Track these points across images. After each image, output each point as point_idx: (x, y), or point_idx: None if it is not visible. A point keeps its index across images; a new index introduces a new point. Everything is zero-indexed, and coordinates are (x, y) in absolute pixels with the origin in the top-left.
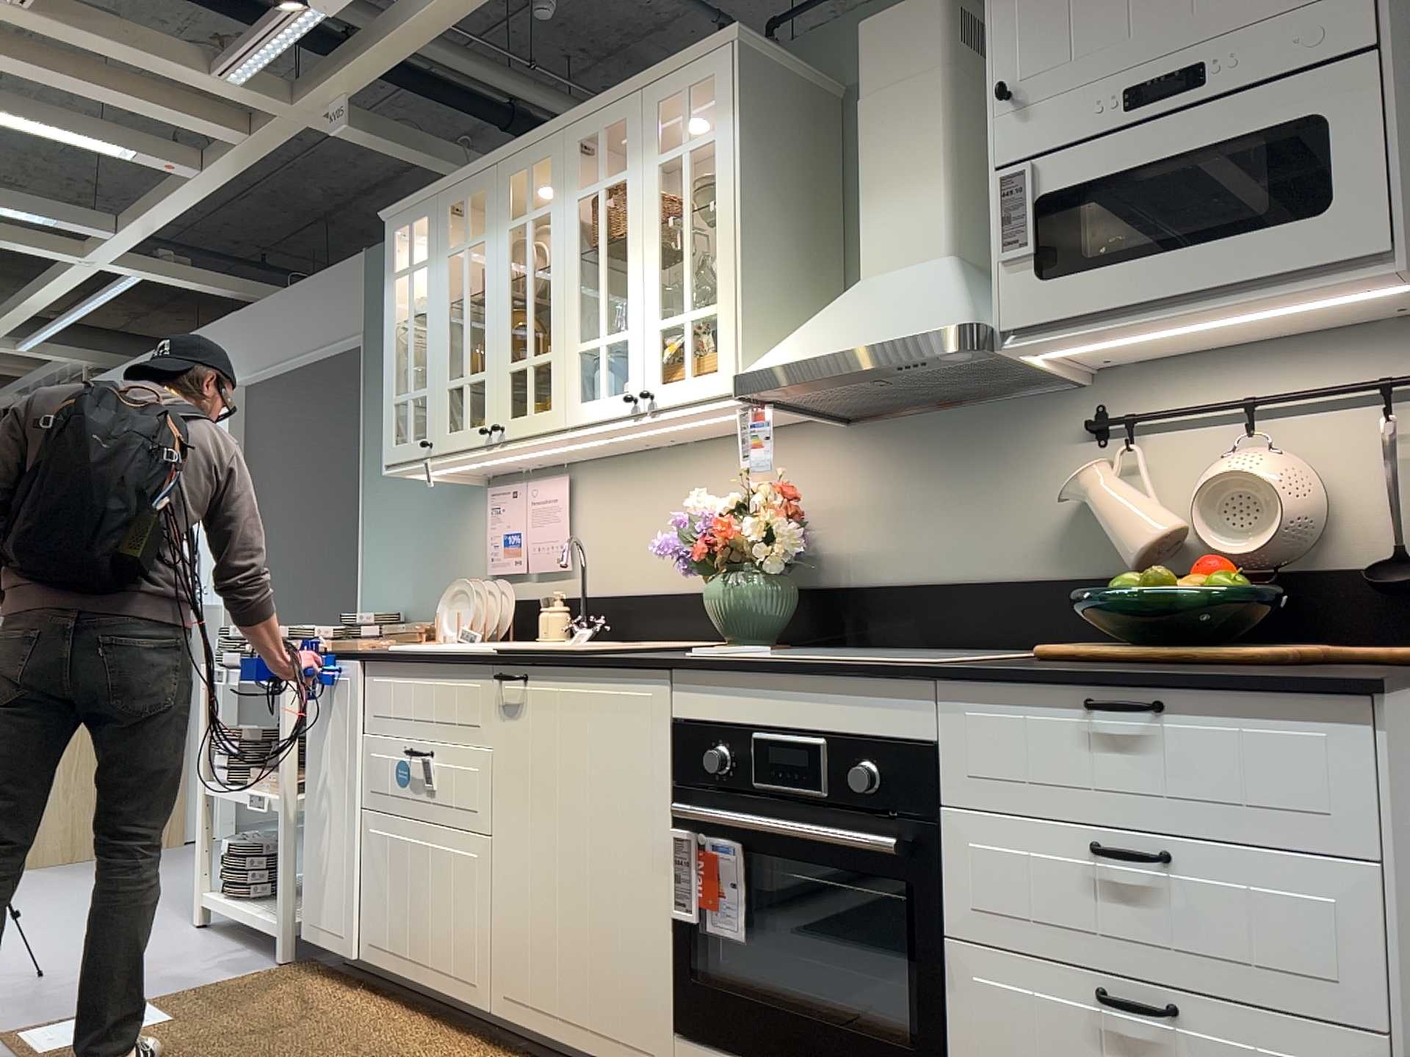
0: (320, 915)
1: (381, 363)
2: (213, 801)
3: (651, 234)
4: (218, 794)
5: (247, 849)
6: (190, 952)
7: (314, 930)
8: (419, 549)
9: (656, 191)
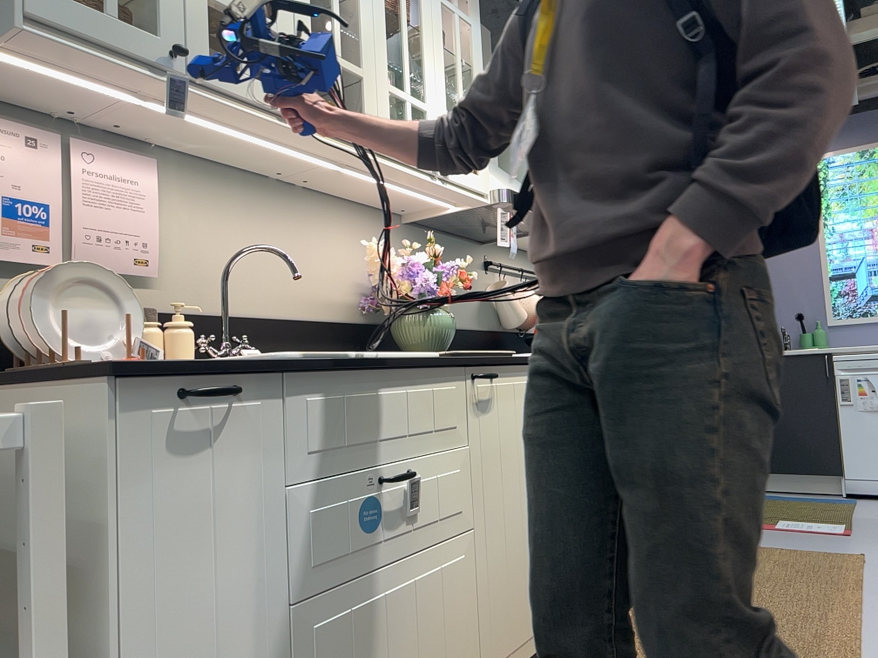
0: None
1: None
2: None
3: (440, 48)
4: None
5: None
6: None
7: None
8: None
9: (442, 20)
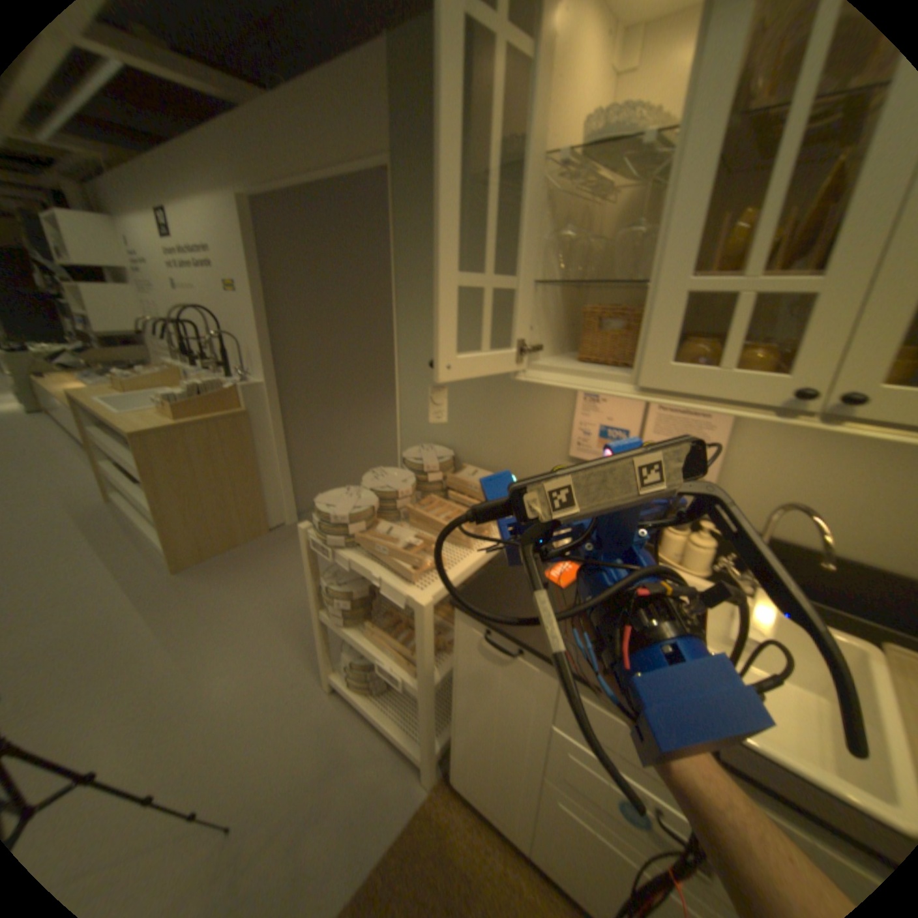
0: (475, 796)
1: (416, 195)
2: (327, 624)
3: None
4: (335, 633)
5: (366, 670)
6: (341, 757)
7: (466, 797)
8: (470, 401)
9: None
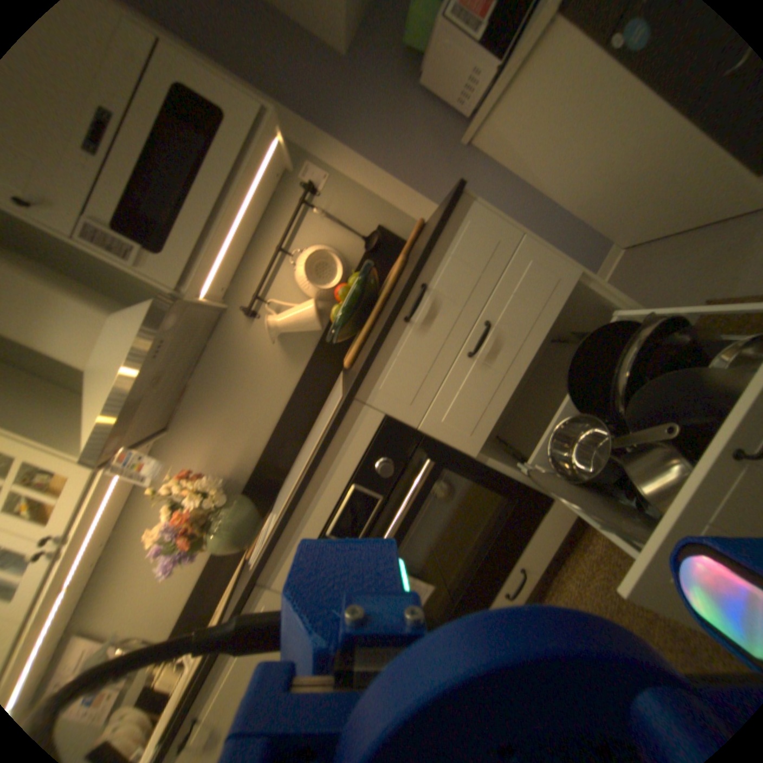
0: None
1: None
2: None
3: None
4: None
5: None
6: None
7: None
8: None
9: None
